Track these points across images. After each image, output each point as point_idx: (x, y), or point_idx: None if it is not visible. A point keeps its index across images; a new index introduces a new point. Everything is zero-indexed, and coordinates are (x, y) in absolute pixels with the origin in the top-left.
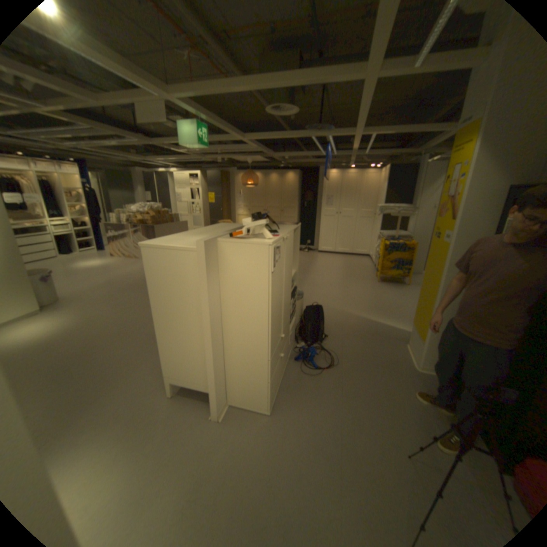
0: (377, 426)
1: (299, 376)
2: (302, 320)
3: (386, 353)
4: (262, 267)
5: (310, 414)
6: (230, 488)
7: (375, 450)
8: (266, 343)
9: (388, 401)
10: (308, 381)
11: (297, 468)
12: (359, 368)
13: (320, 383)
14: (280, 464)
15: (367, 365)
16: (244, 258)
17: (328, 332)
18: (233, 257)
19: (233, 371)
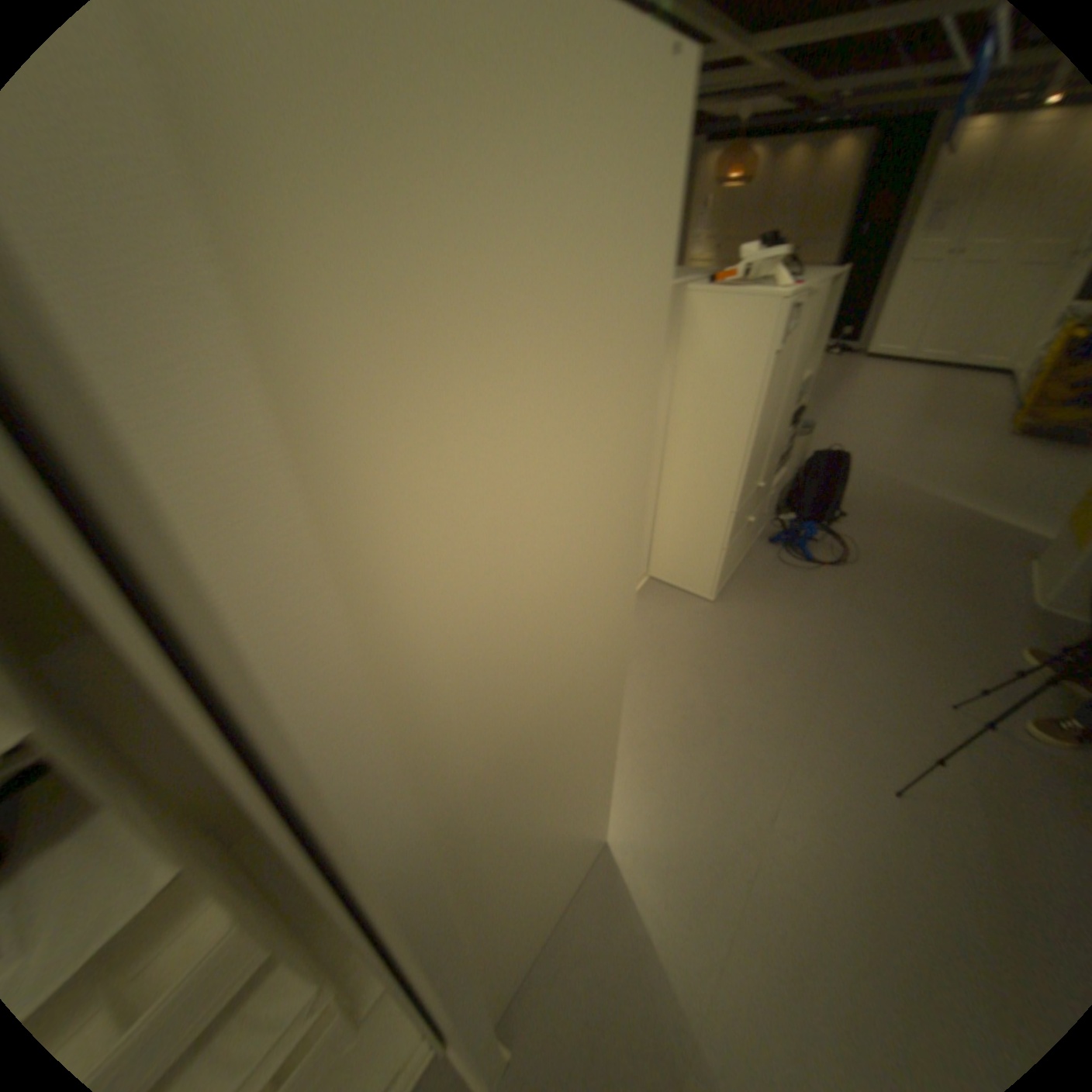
0: (908, 659)
1: (775, 566)
2: (800, 478)
3: (976, 566)
4: (762, 342)
5: (784, 617)
6: (650, 661)
7: (893, 685)
8: (737, 482)
9: (946, 634)
10: (790, 576)
11: (750, 669)
12: (900, 577)
13: (813, 583)
14: (724, 658)
15: (921, 576)
16: (732, 324)
17: (851, 513)
18: (711, 322)
19: (670, 523)
